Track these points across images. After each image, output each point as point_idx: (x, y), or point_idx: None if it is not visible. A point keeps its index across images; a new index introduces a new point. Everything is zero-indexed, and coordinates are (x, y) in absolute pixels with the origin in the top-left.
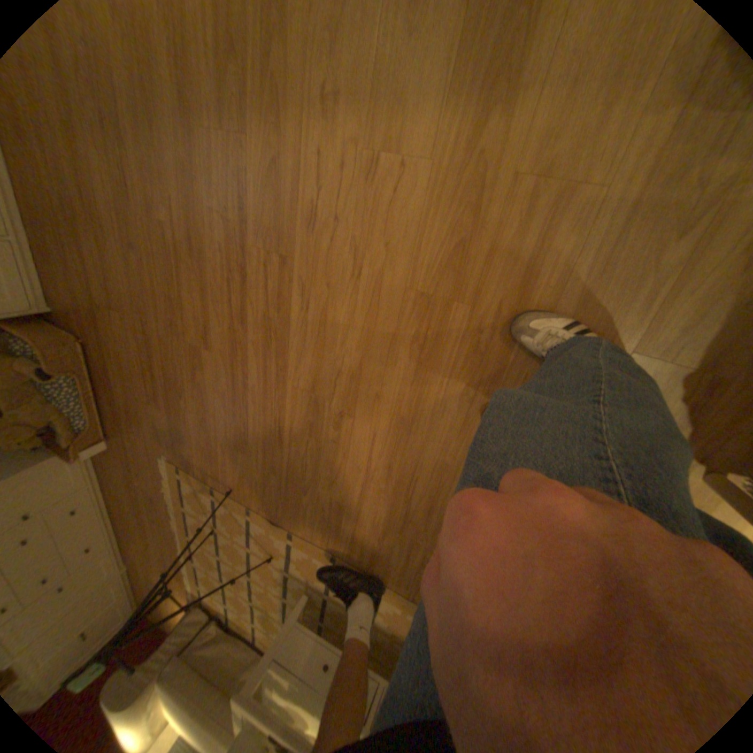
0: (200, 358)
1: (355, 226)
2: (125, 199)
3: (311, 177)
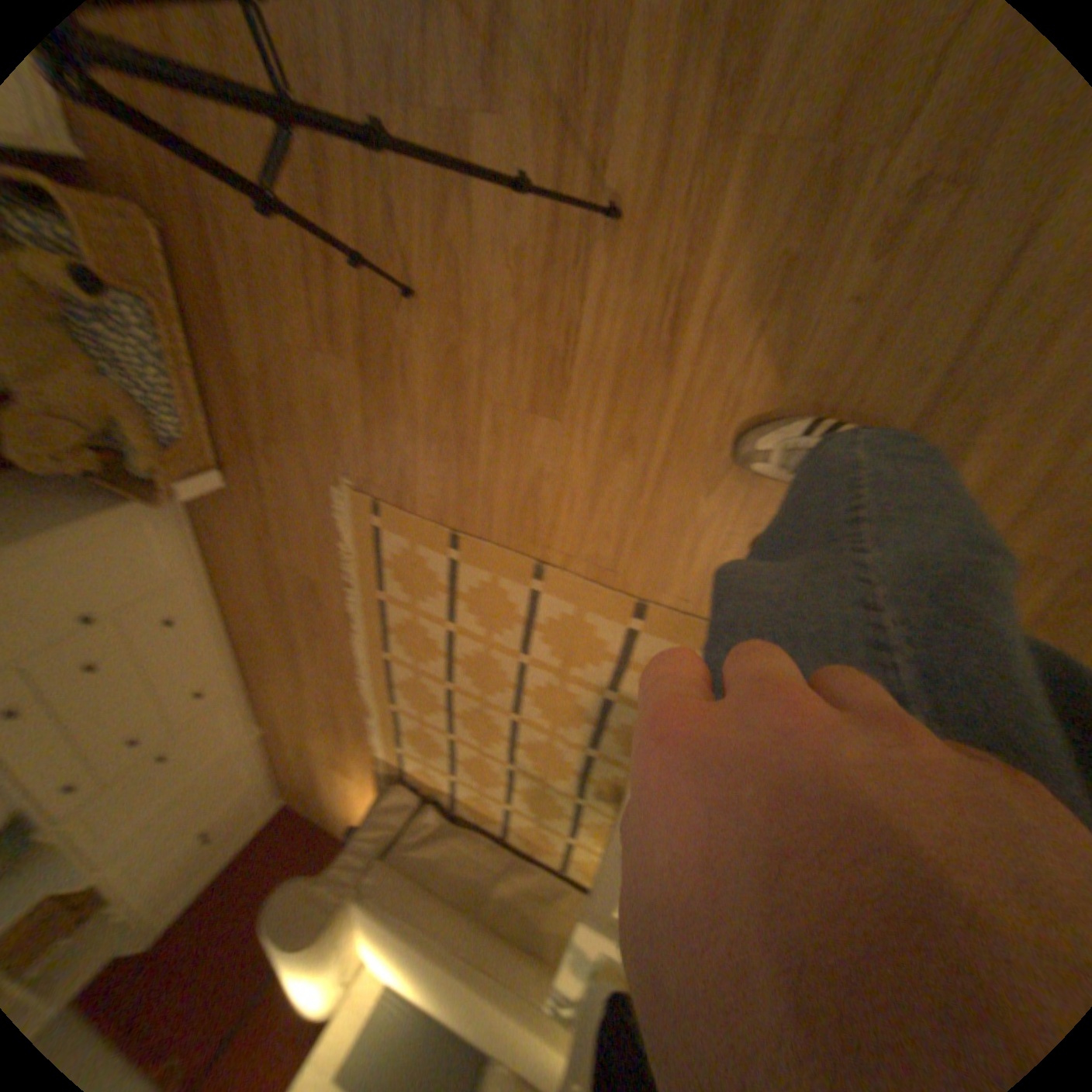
0: (476, 143)
1: None
2: None
3: None
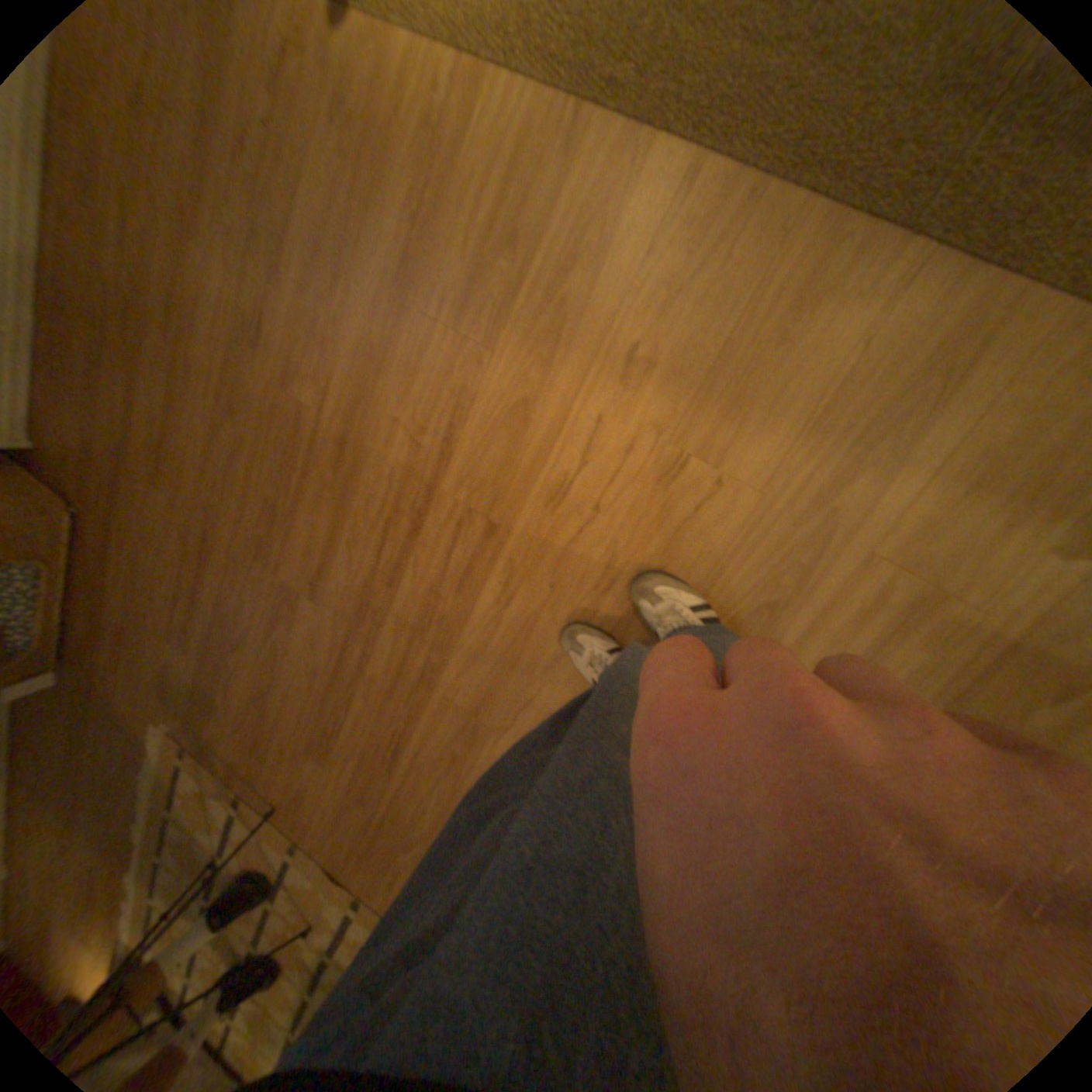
0: (295, 608)
1: (622, 528)
2: (250, 352)
3: (575, 445)
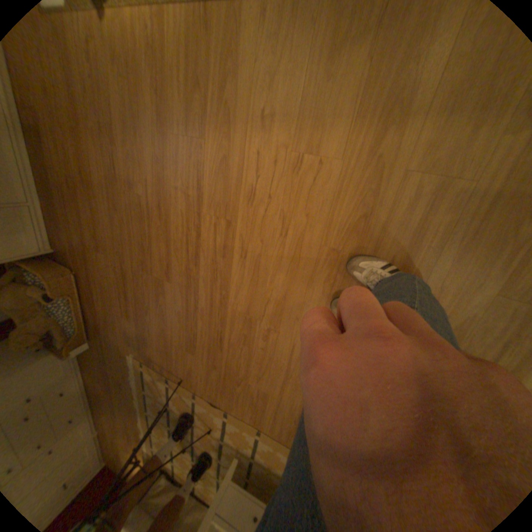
0: (163, 287)
1: (283, 202)
2: (114, 180)
3: (252, 169)
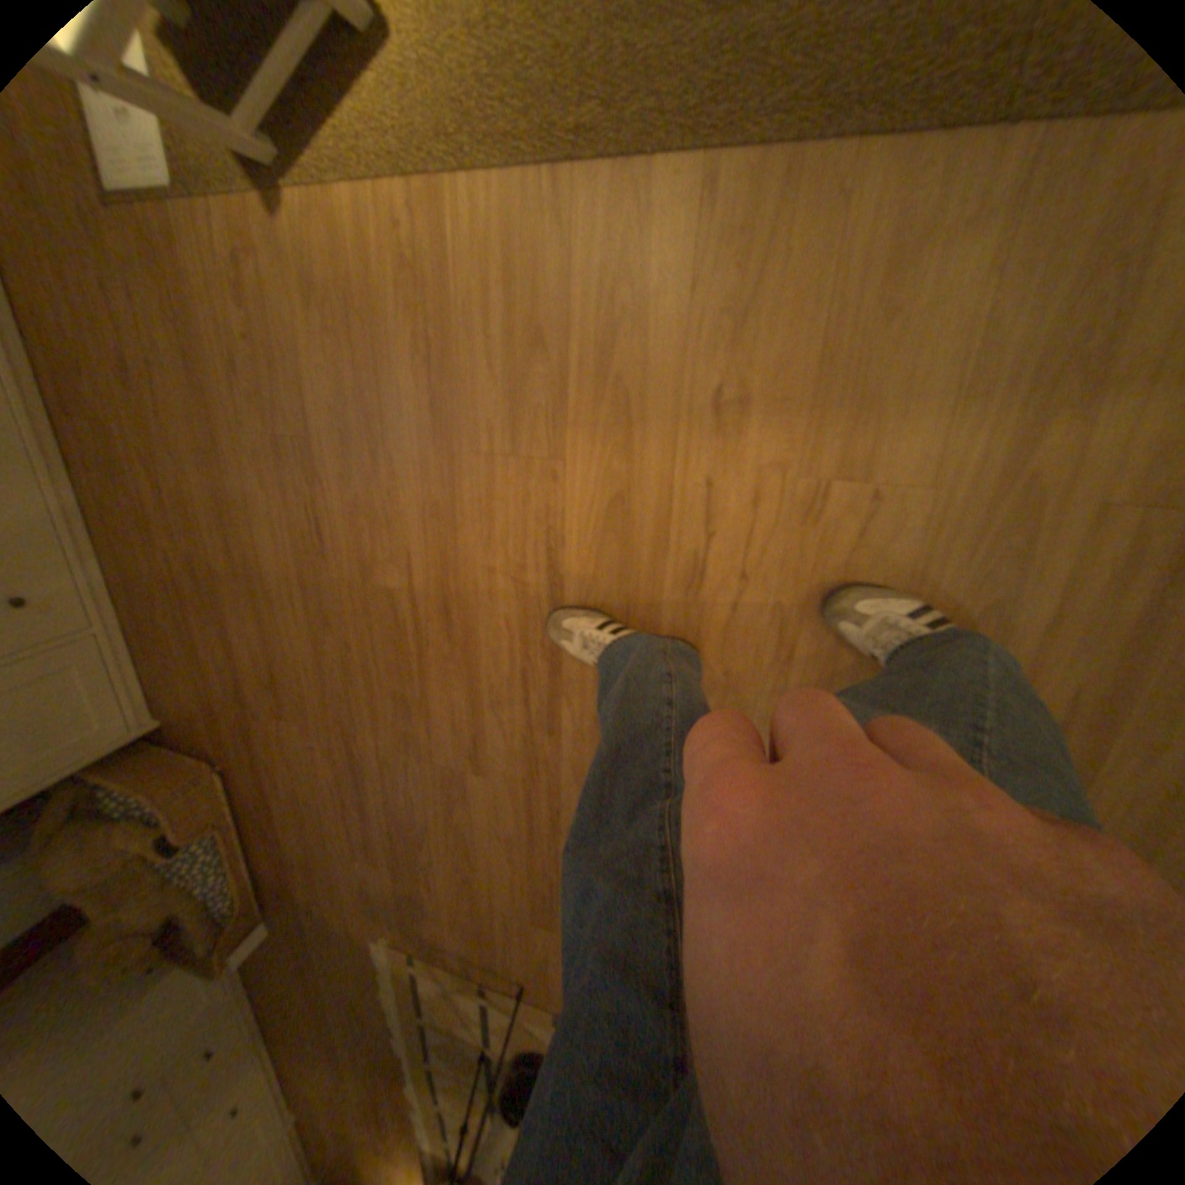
0: (464, 786)
1: (780, 584)
2: (321, 558)
3: (692, 517)
